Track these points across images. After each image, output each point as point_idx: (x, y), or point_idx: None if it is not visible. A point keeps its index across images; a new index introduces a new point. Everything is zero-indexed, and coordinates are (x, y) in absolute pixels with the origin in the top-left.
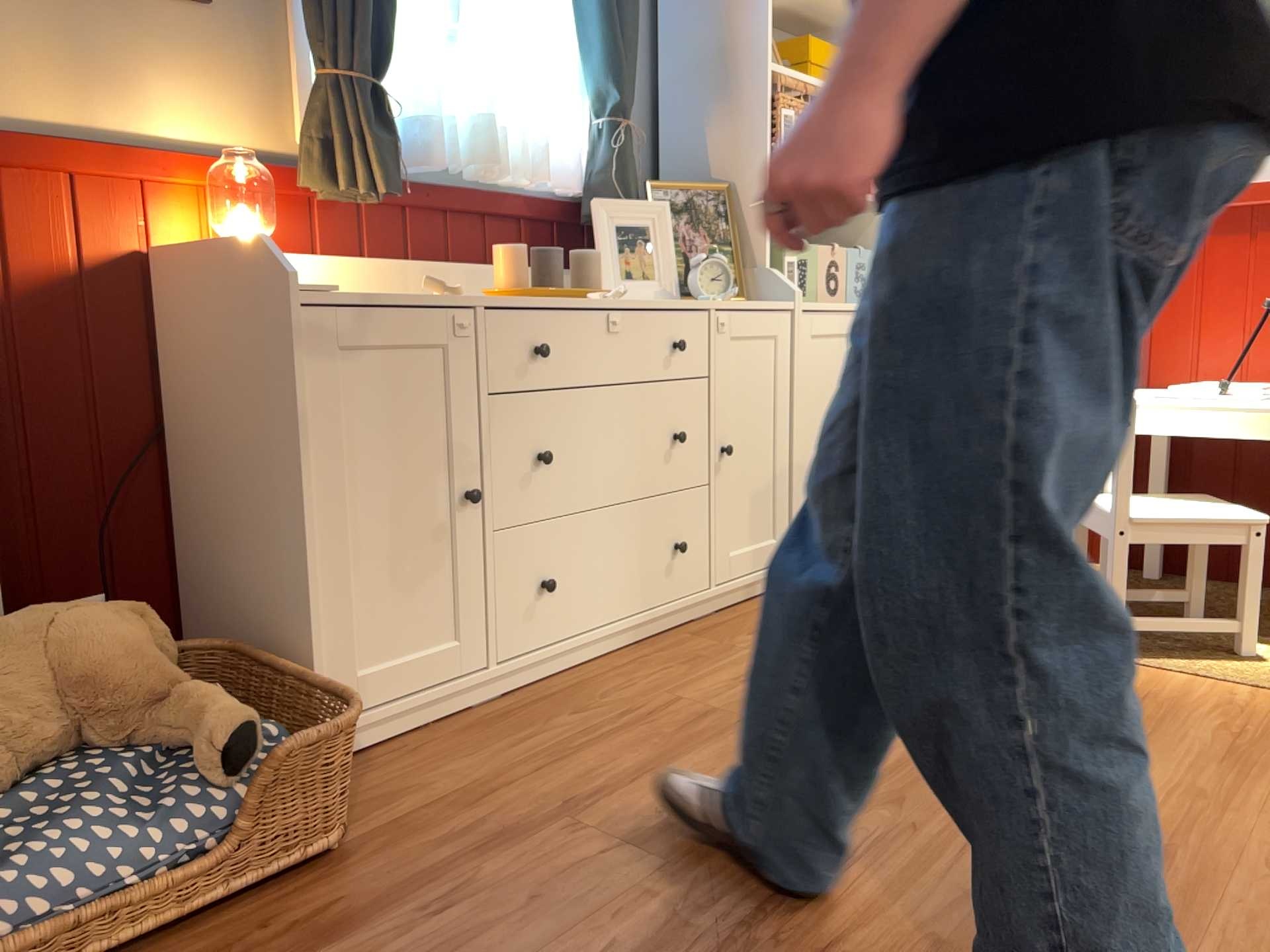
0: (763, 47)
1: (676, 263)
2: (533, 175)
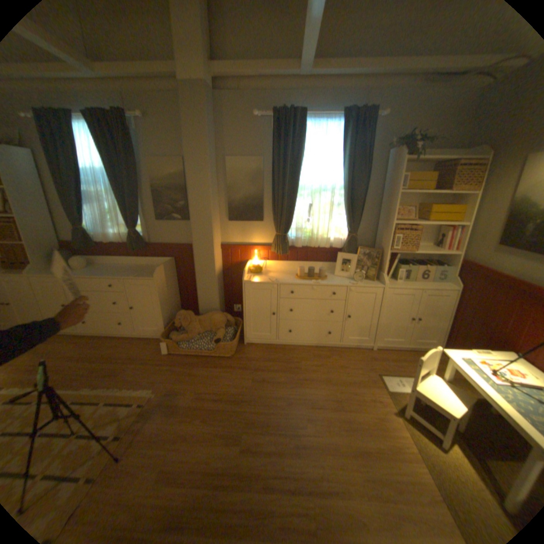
0: (393, 217)
1: (354, 269)
2: (324, 246)
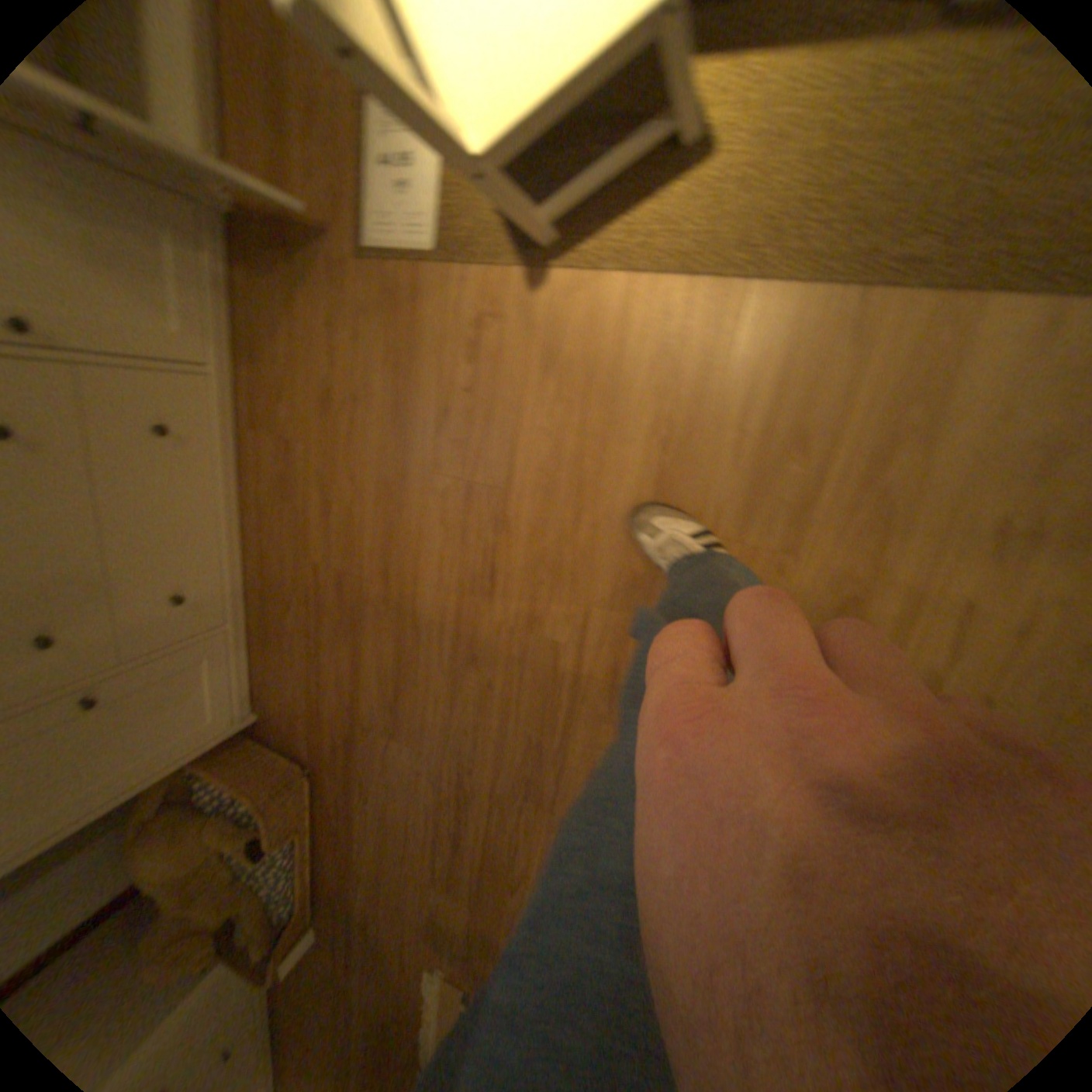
0: None
1: None
2: None
